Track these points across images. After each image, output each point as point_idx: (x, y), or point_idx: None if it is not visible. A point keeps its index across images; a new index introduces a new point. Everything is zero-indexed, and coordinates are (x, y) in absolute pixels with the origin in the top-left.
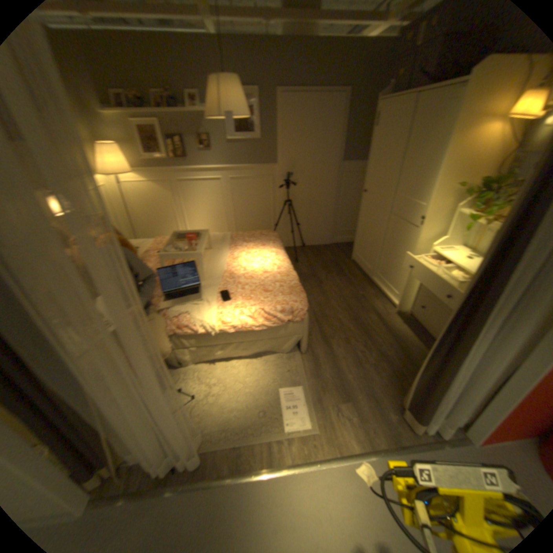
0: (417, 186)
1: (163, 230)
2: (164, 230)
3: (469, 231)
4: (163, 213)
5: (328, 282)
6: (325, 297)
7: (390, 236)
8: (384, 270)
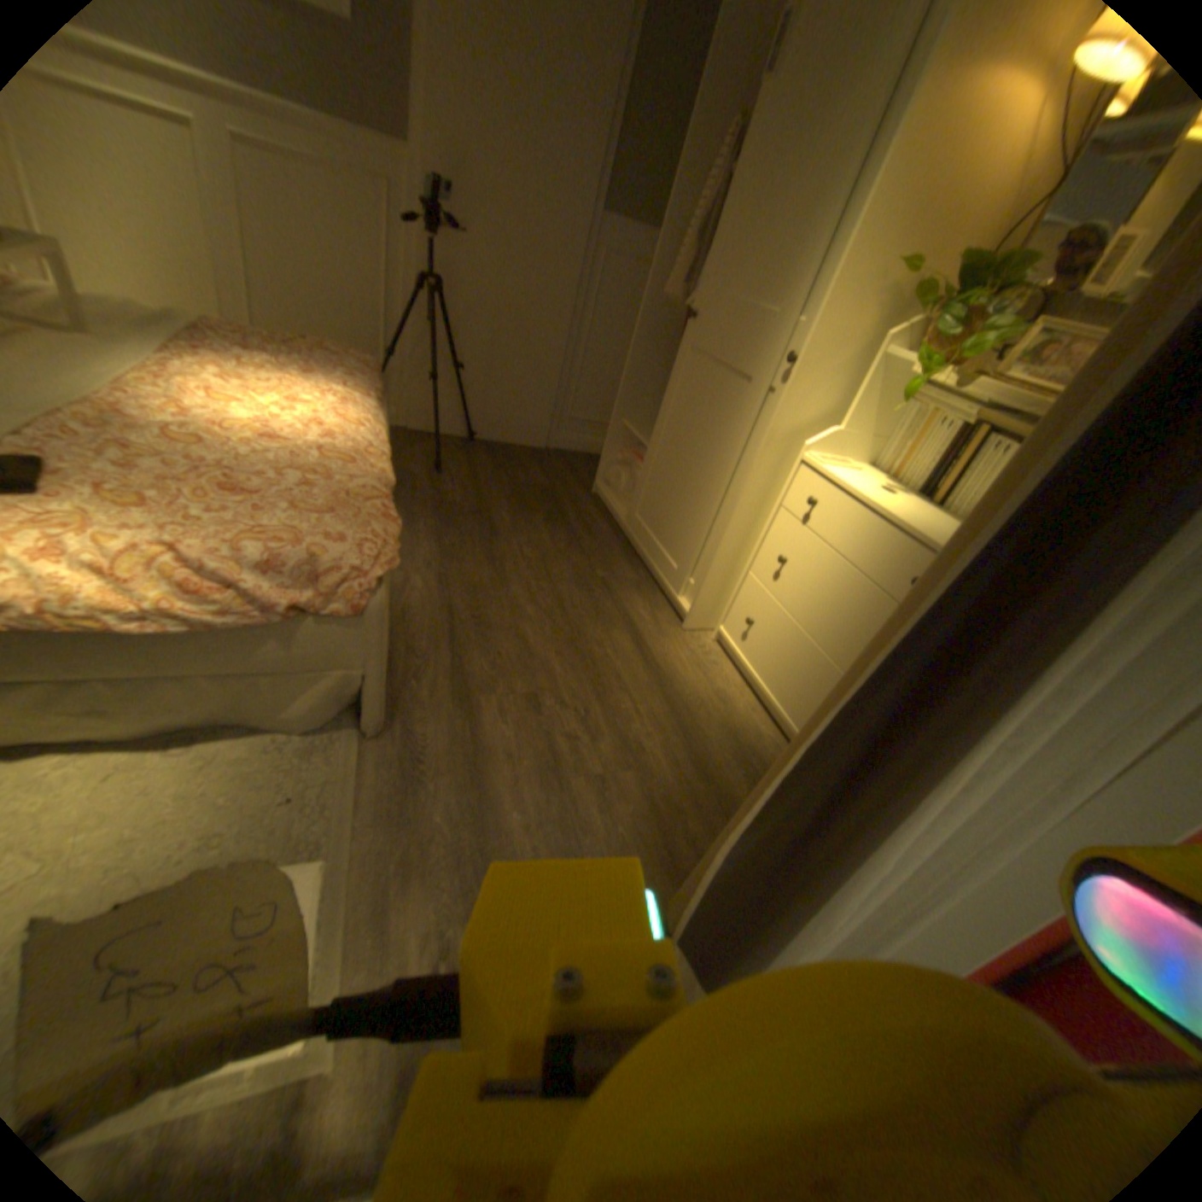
0: (787, 267)
1: None
2: None
3: (890, 423)
4: None
5: (515, 533)
6: (496, 570)
7: (693, 422)
8: (665, 520)
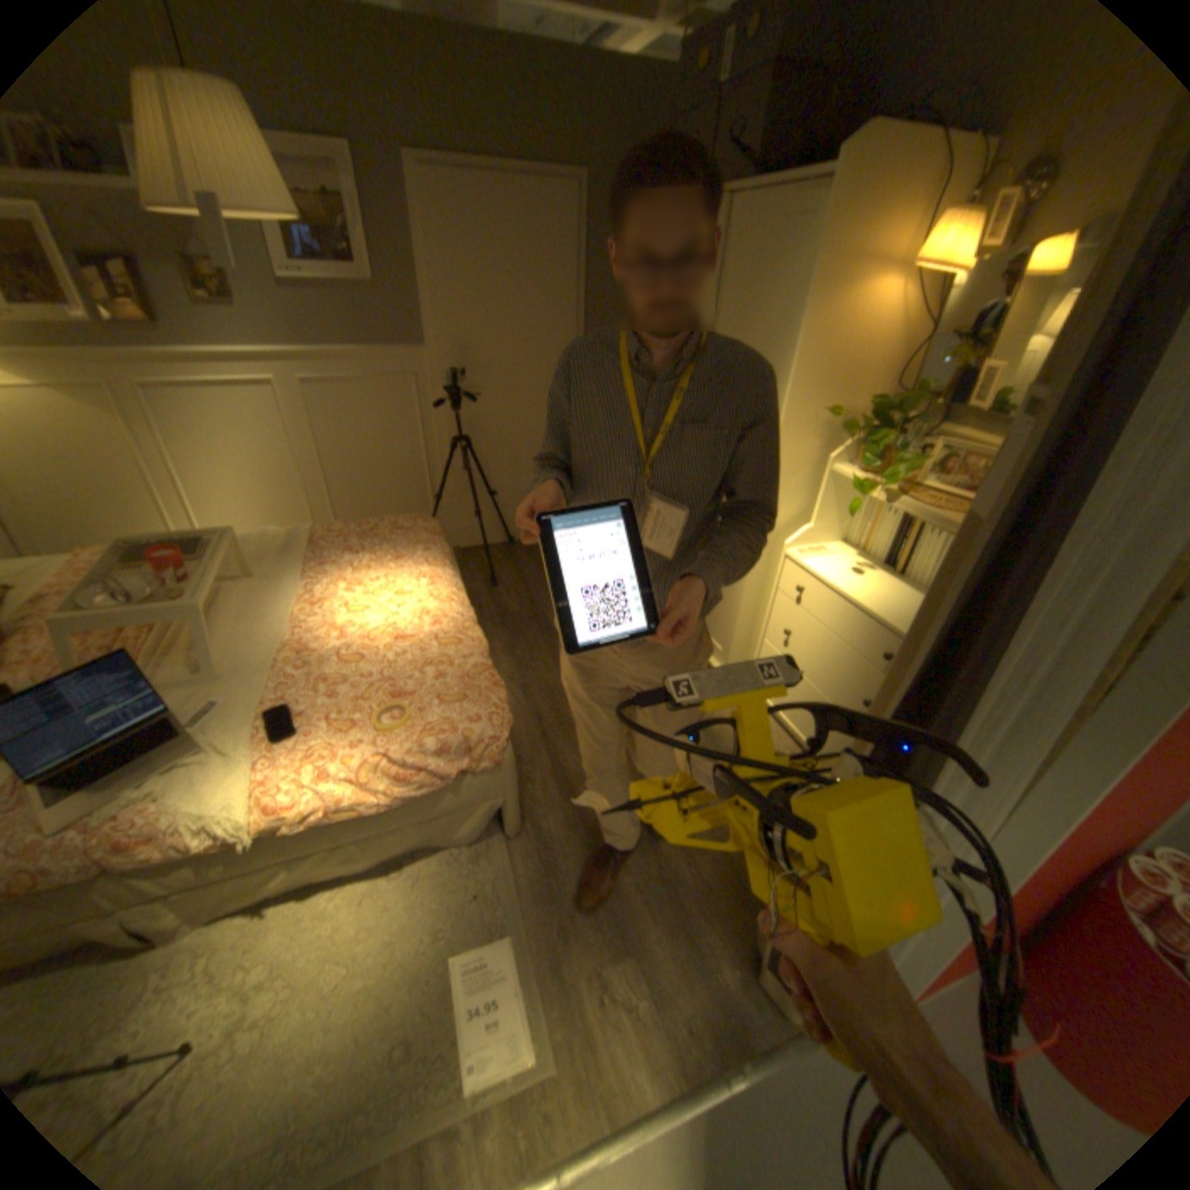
0: None
1: (107, 524)
2: (113, 524)
3: (850, 510)
4: (101, 478)
5: None
6: None
7: None
8: None
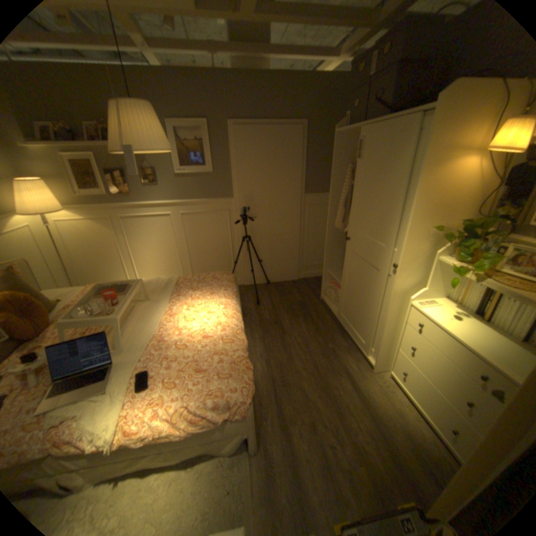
0: (384, 228)
1: (103, 272)
2: (105, 272)
3: (451, 281)
4: (103, 254)
5: (292, 331)
6: (287, 354)
7: (358, 280)
8: (354, 319)
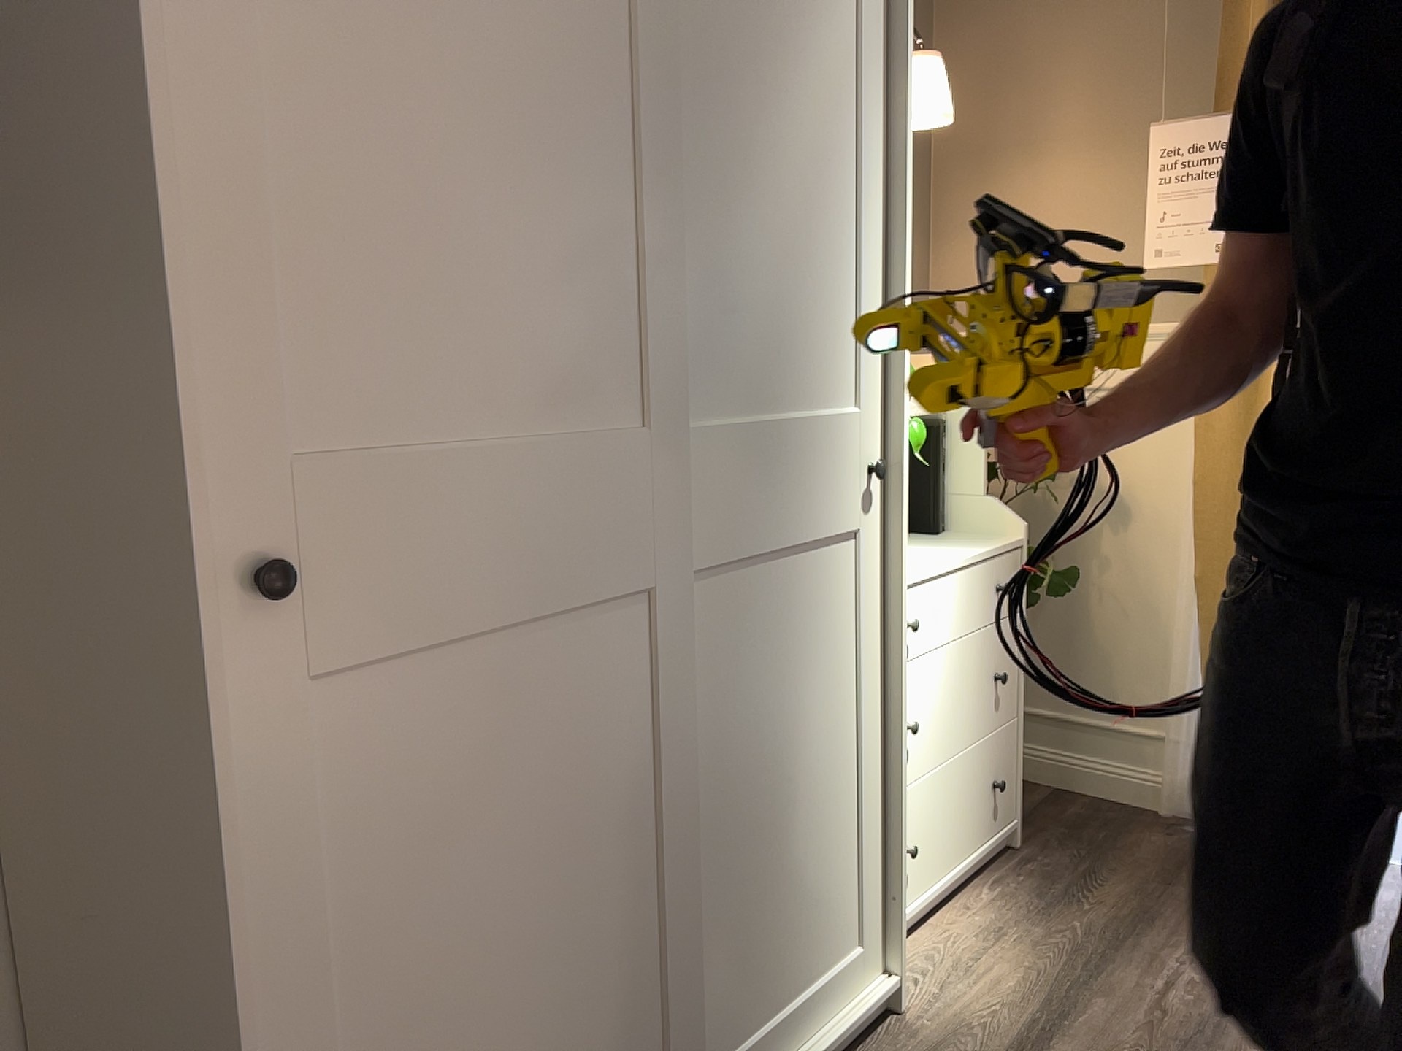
0: (791, 339)
1: None
2: None
3: None
4: None
5: None
6: None
7: (706, 745)
8: (734, 1001)
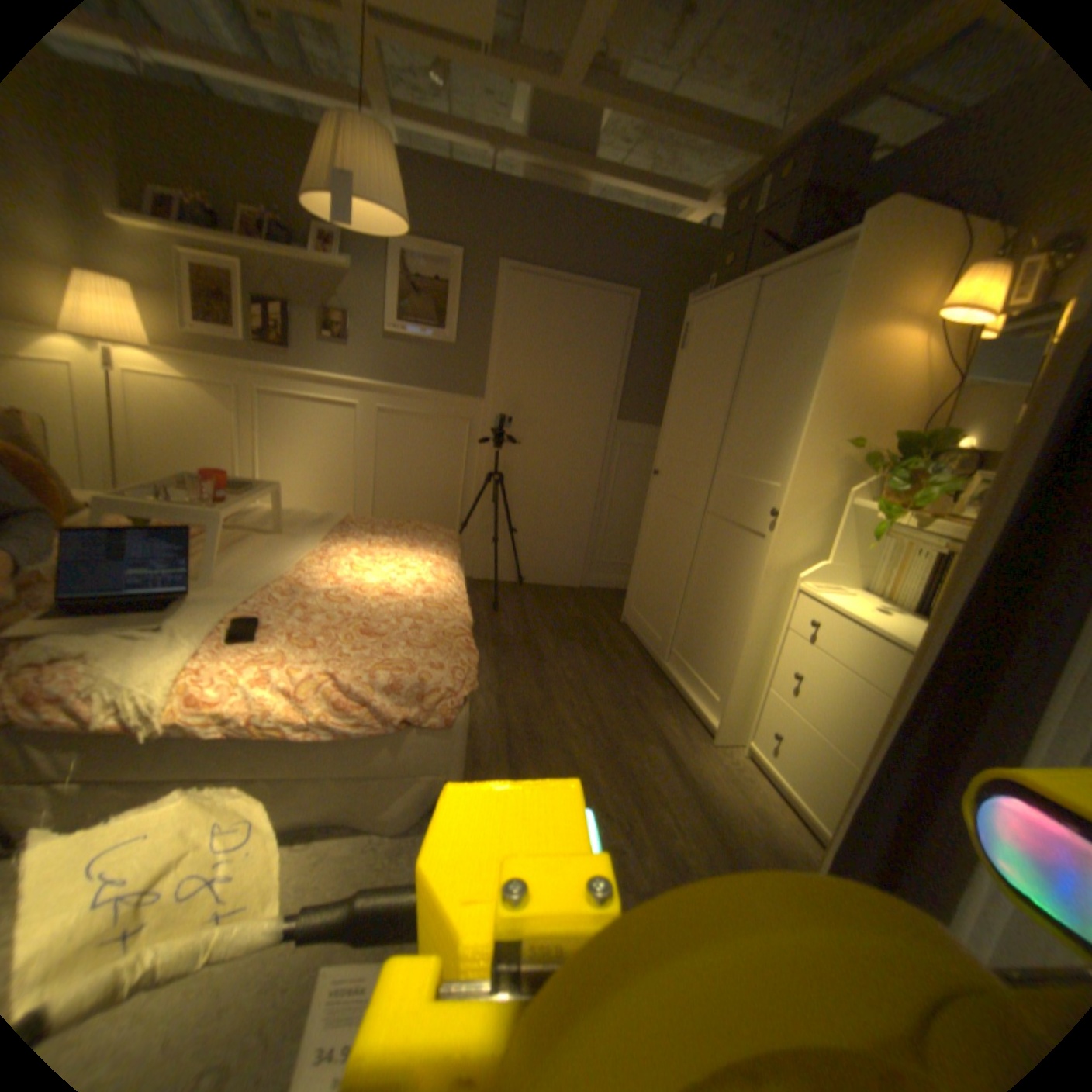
0: (759, 451)
1: None
2: None
3: (873, 556)
4: (200, 453)
5: (557, 659)
6: (542, 691)
7: (701, 563)
8: (686, 644)
